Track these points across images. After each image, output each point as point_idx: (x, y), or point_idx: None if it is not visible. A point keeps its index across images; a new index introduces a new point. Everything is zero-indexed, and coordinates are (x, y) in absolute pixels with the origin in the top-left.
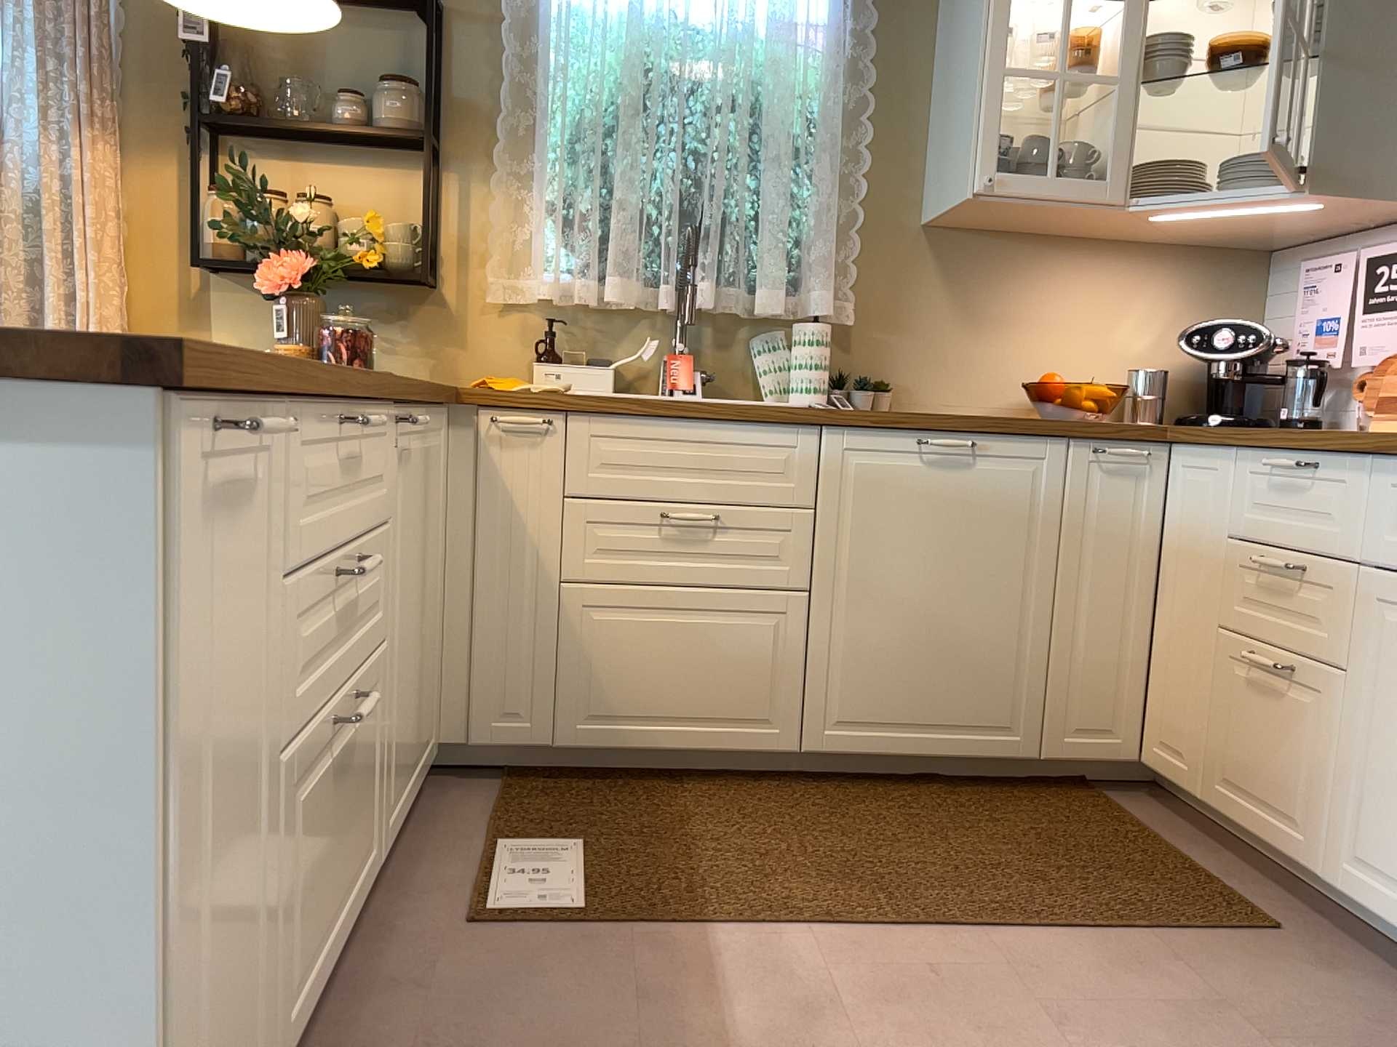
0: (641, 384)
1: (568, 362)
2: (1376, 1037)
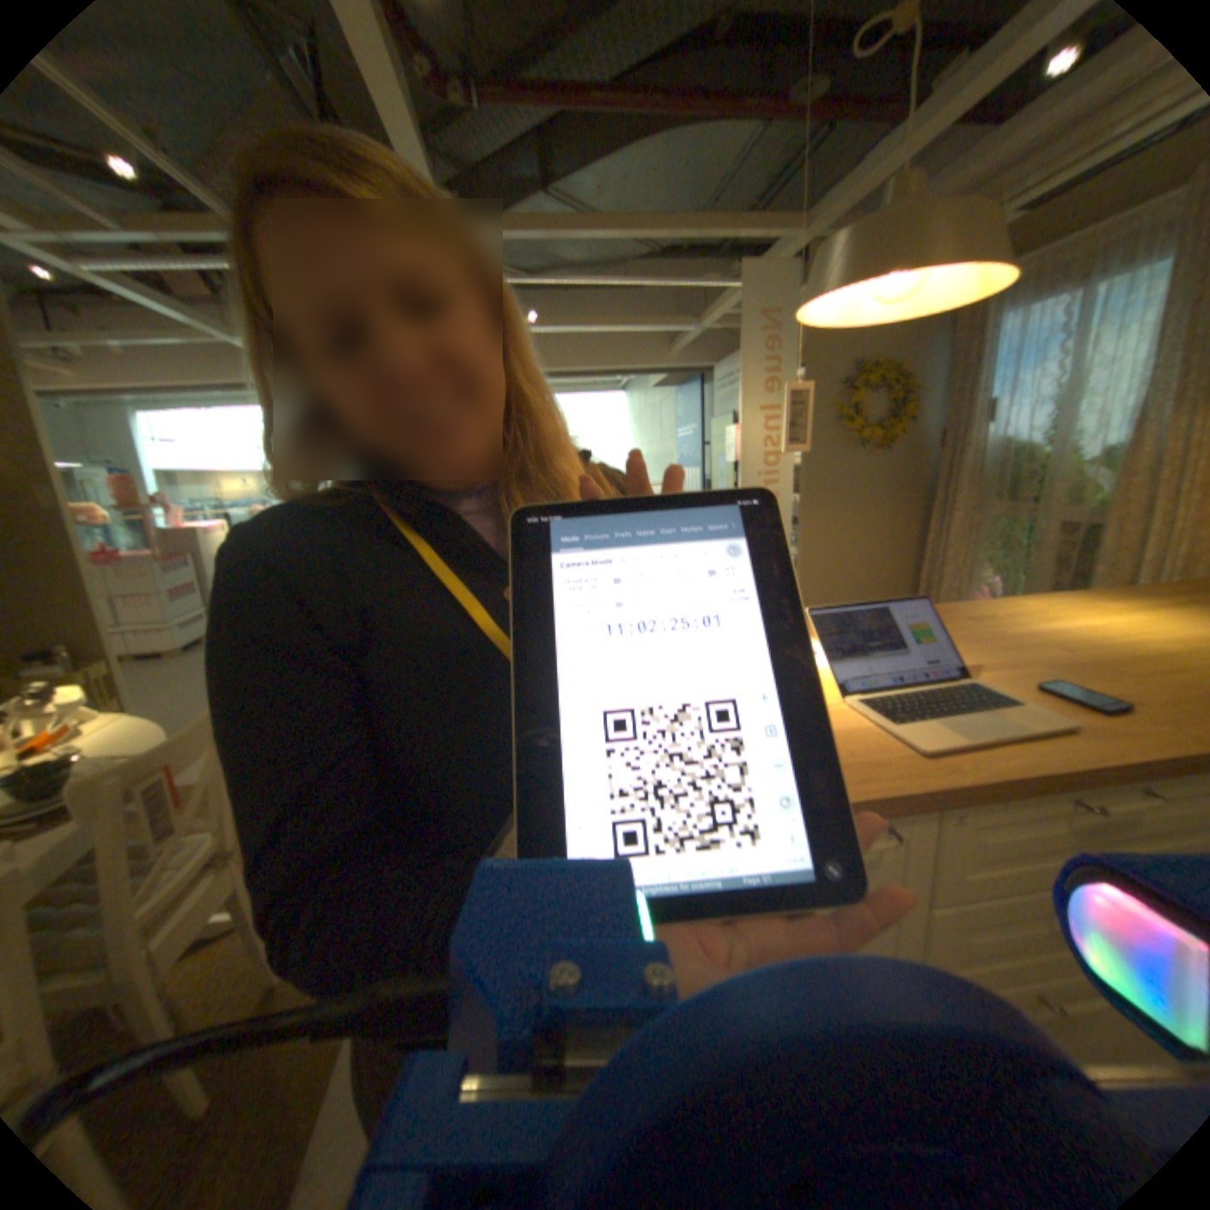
0: None
1: None
2: None
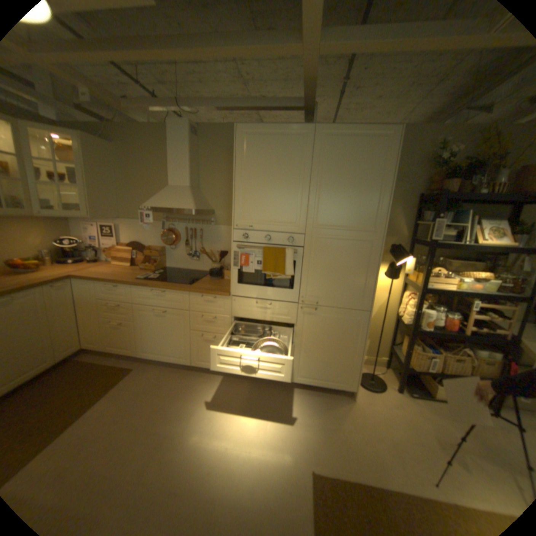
0: None
1: None
2: (158, 379)
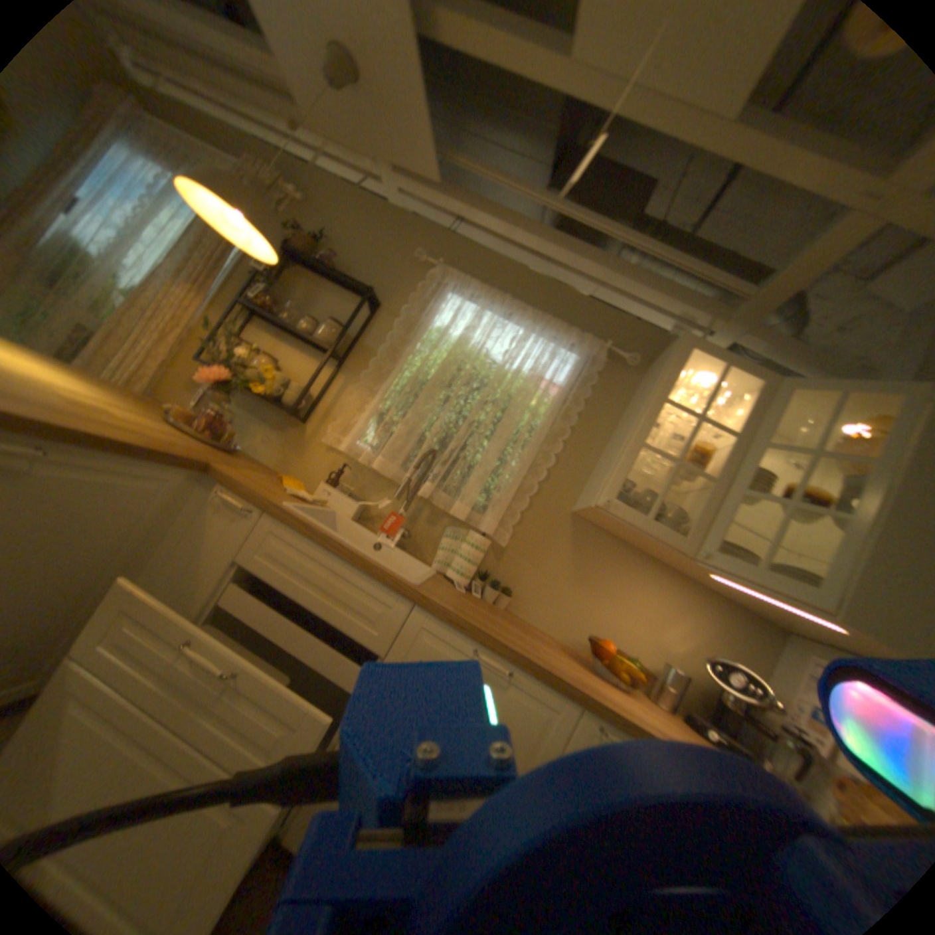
0: (376, 524)
1: (344, 493)
2: None
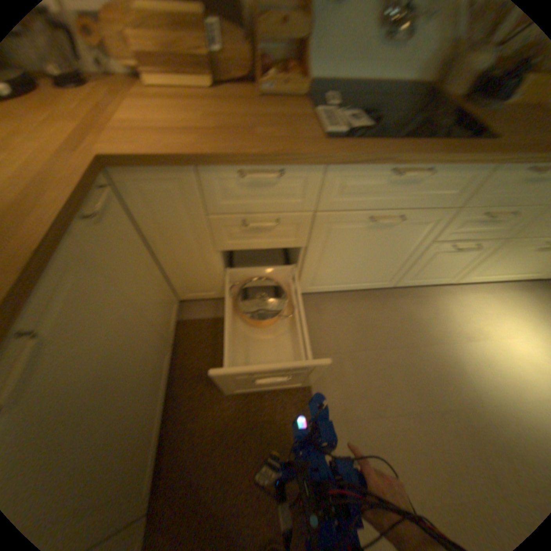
0: None
1: None
2: (351, 317)
